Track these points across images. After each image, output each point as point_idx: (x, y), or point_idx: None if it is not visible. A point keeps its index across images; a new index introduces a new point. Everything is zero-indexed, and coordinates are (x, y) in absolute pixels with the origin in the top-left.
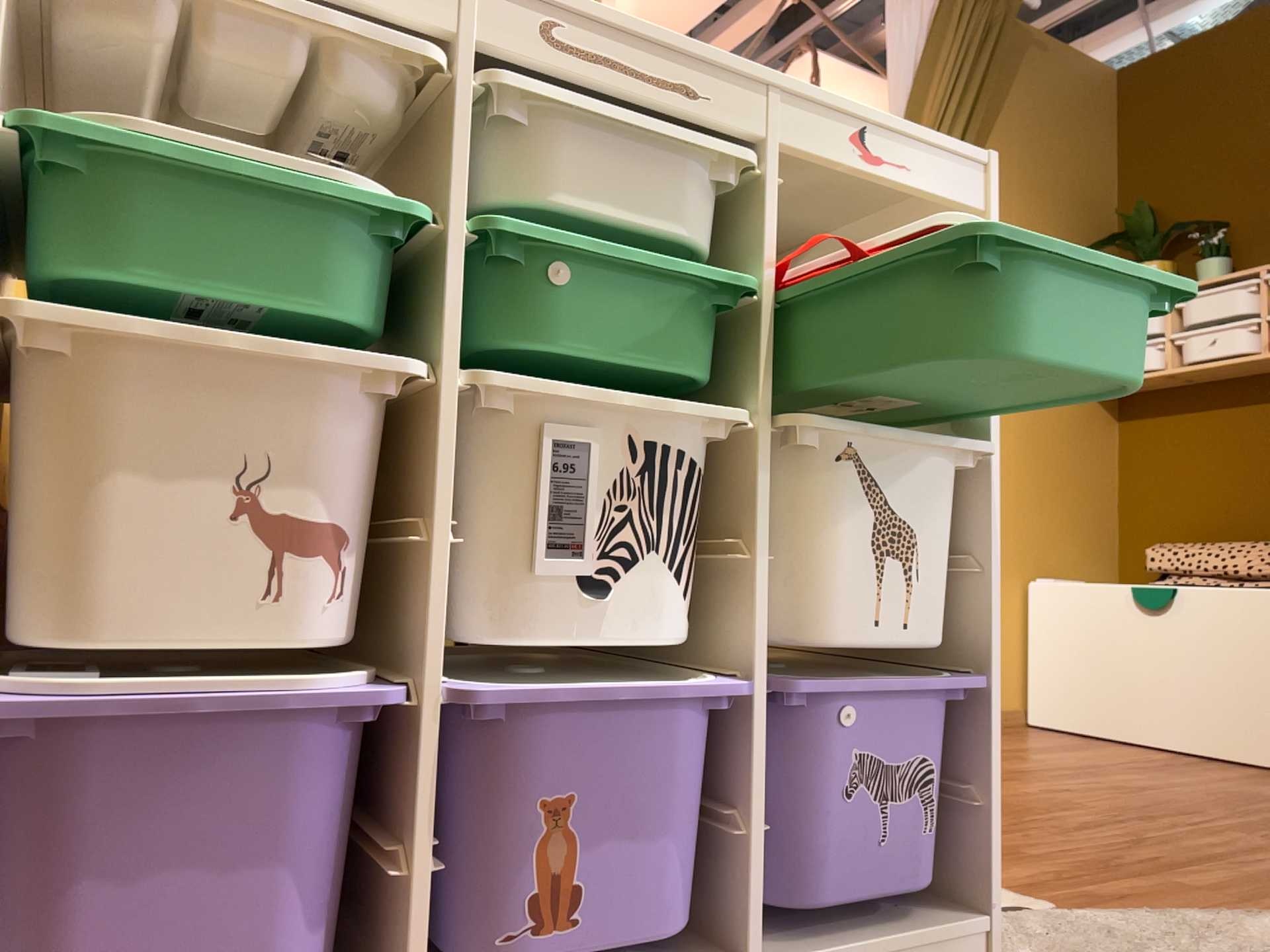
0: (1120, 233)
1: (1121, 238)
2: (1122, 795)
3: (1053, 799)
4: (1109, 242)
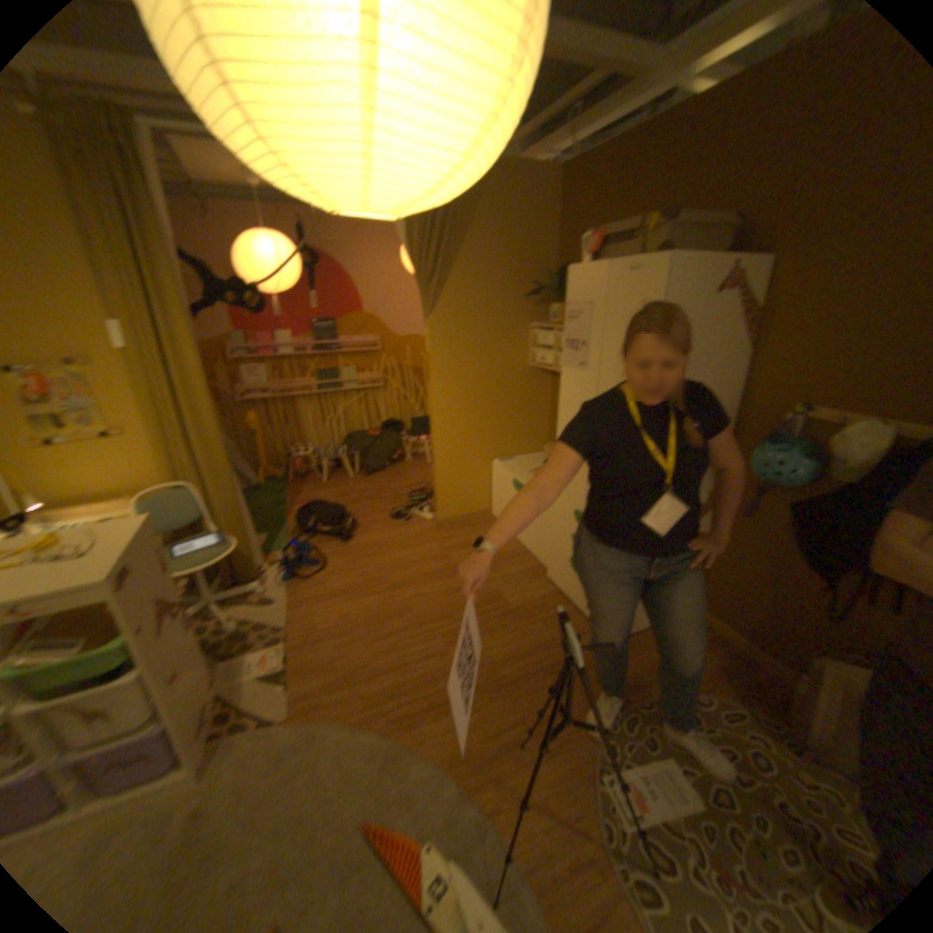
0: (551, 282)
1: (546, 289)
2: (435, 607)
3: (402, 613)
4: (544, 289)
